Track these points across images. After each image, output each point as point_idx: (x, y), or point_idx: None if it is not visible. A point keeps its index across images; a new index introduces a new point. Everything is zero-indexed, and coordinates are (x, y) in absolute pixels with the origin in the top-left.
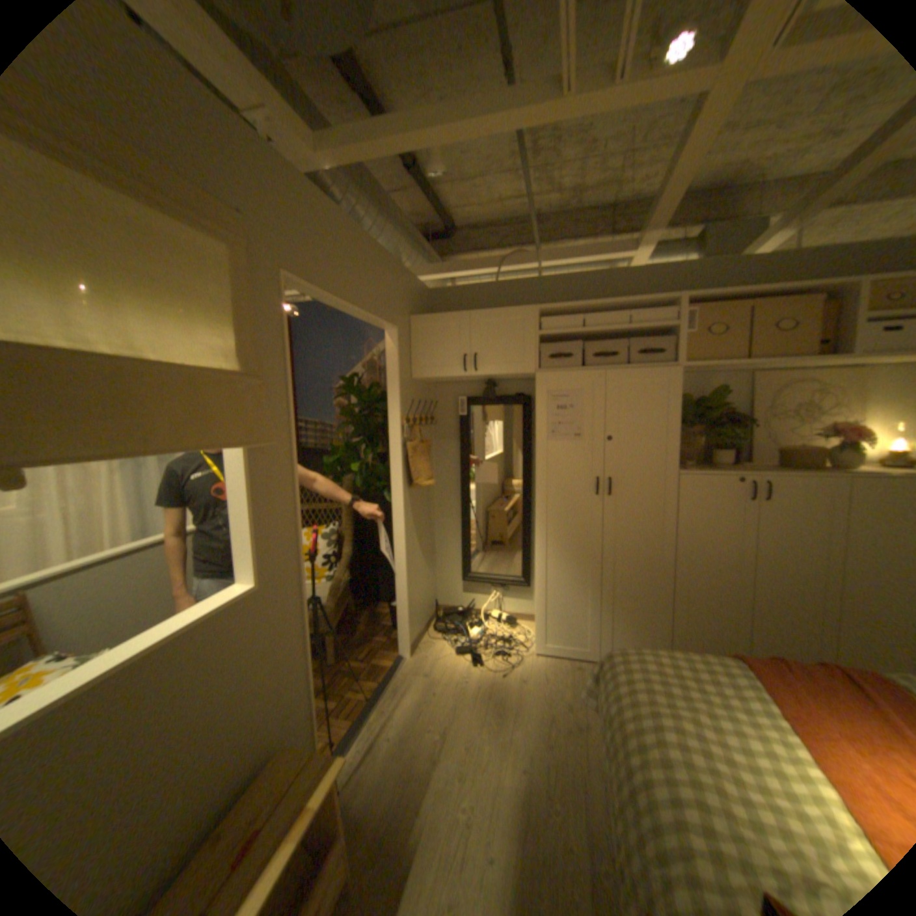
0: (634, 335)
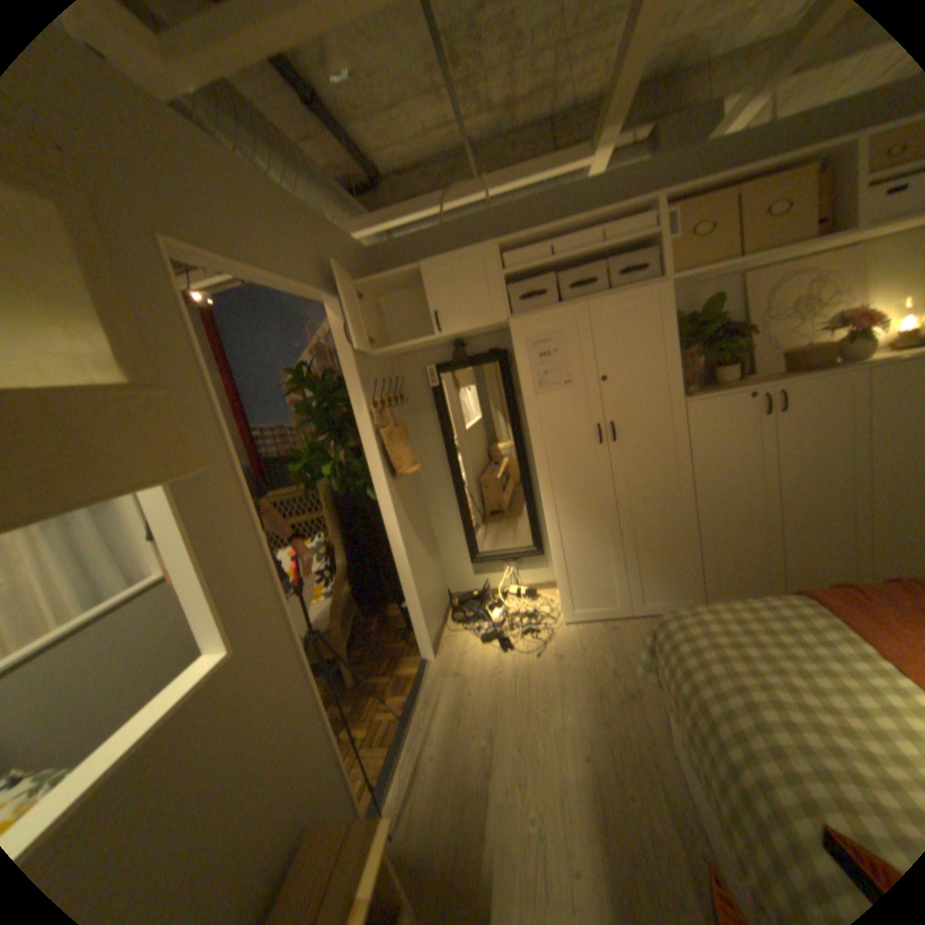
0: (609, 255)
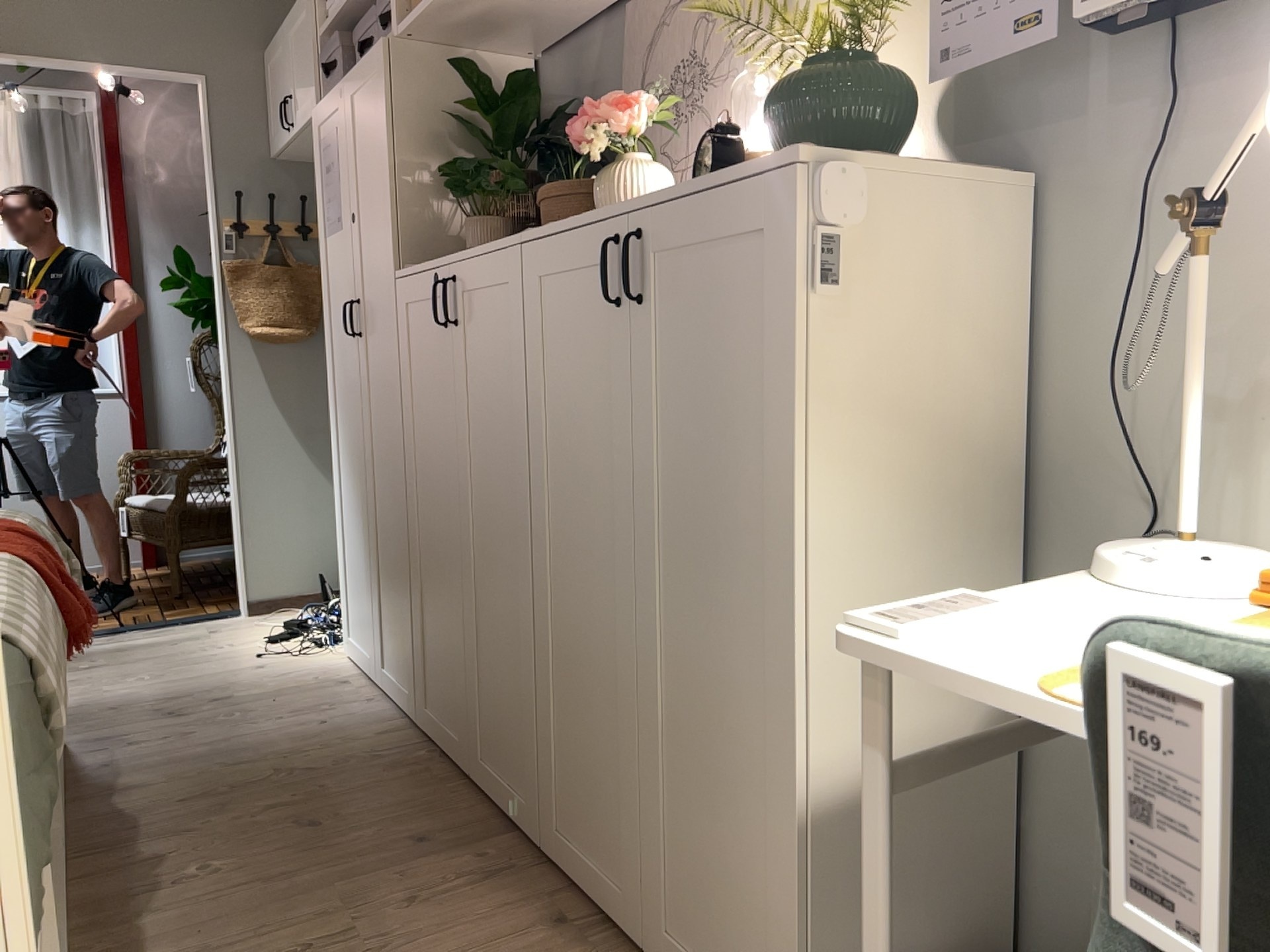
0: None
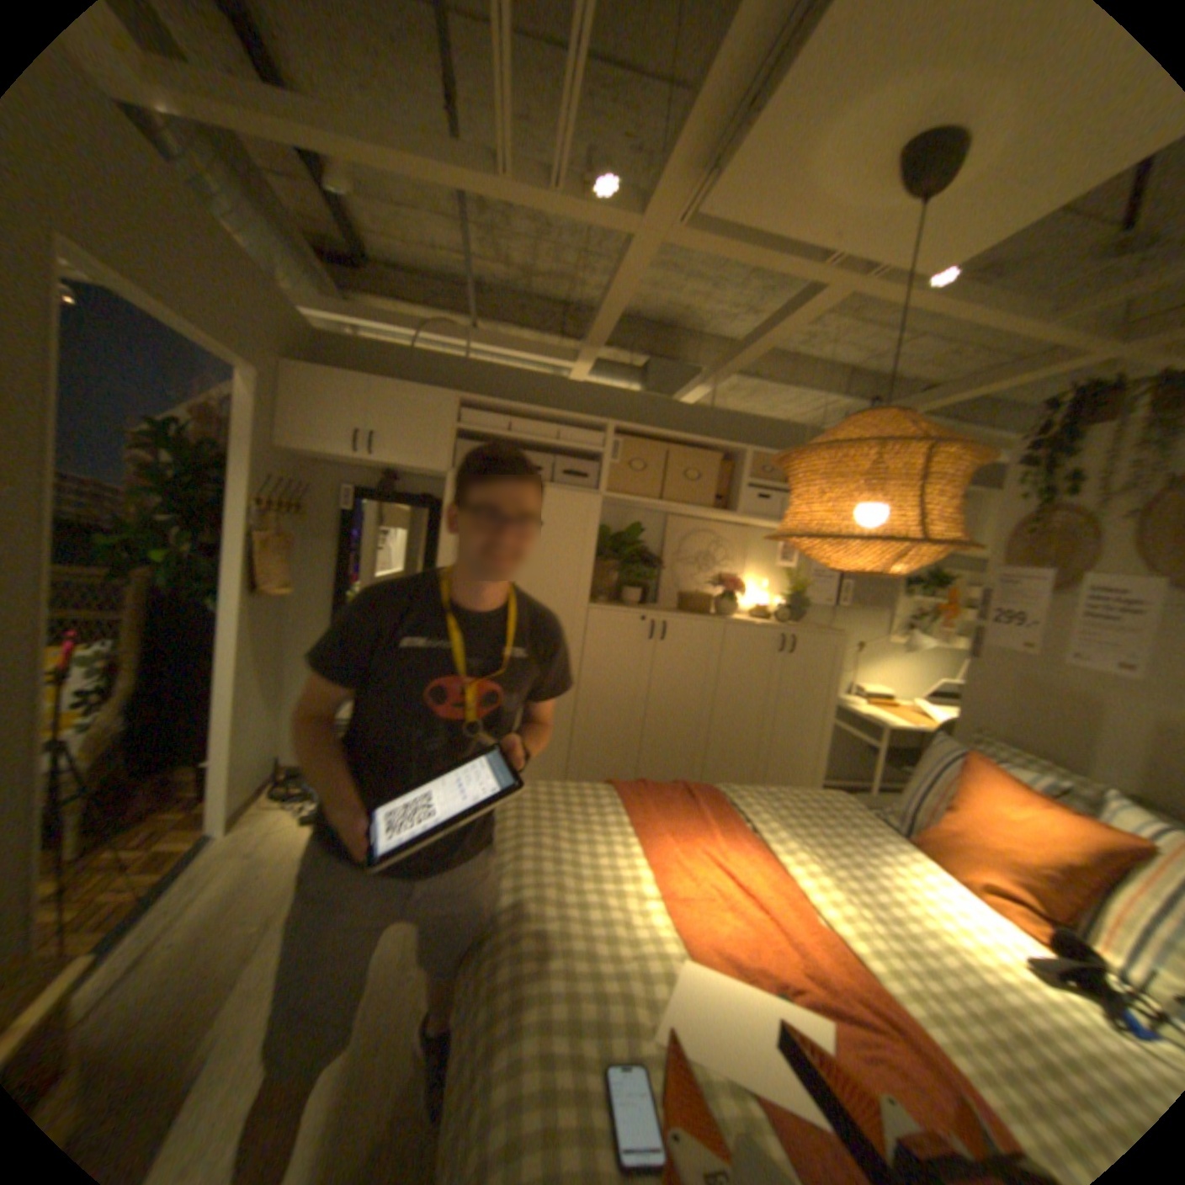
0: (562, 453)
